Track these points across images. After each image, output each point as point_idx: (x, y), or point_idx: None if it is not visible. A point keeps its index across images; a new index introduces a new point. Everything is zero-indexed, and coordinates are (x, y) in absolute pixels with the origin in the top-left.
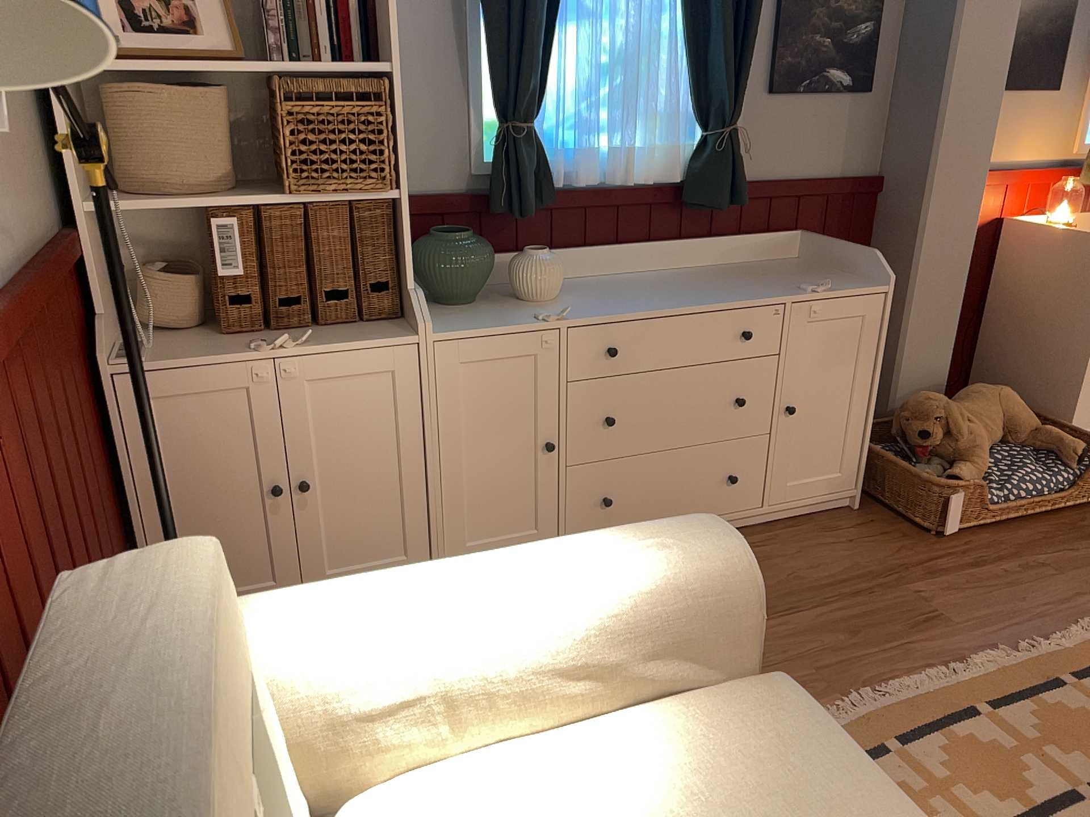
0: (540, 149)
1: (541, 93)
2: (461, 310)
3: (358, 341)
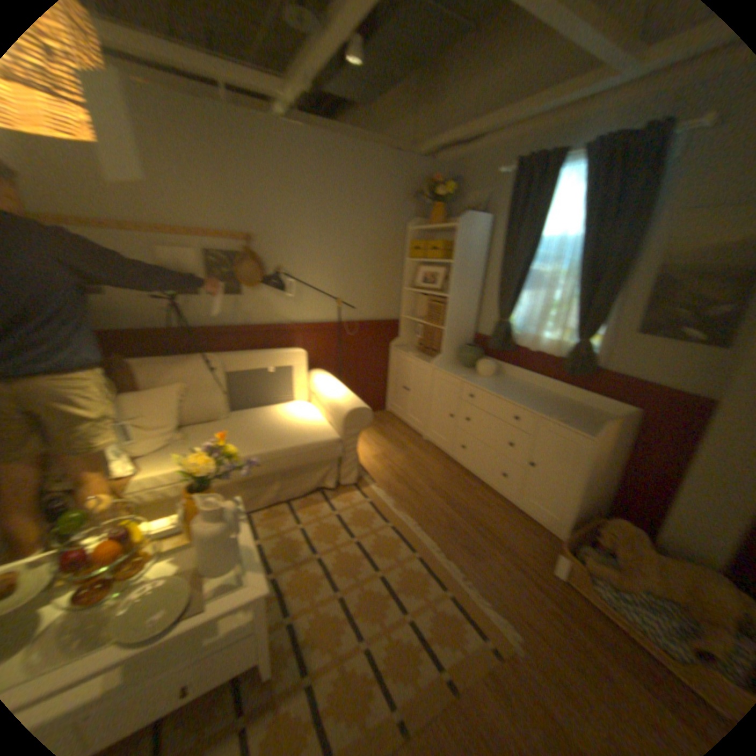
0: (509, 330)
1: (512, 311)
2: (460, 368)
3: (424, 362)
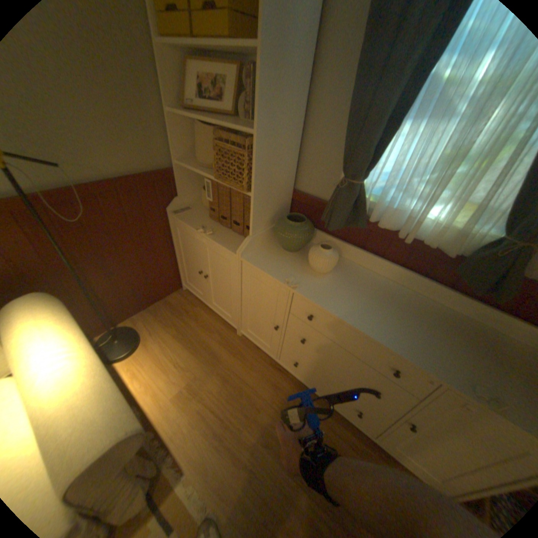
0: (363, 197)
1: (374, 163)
2: (281, 253)
3: (224, 244)
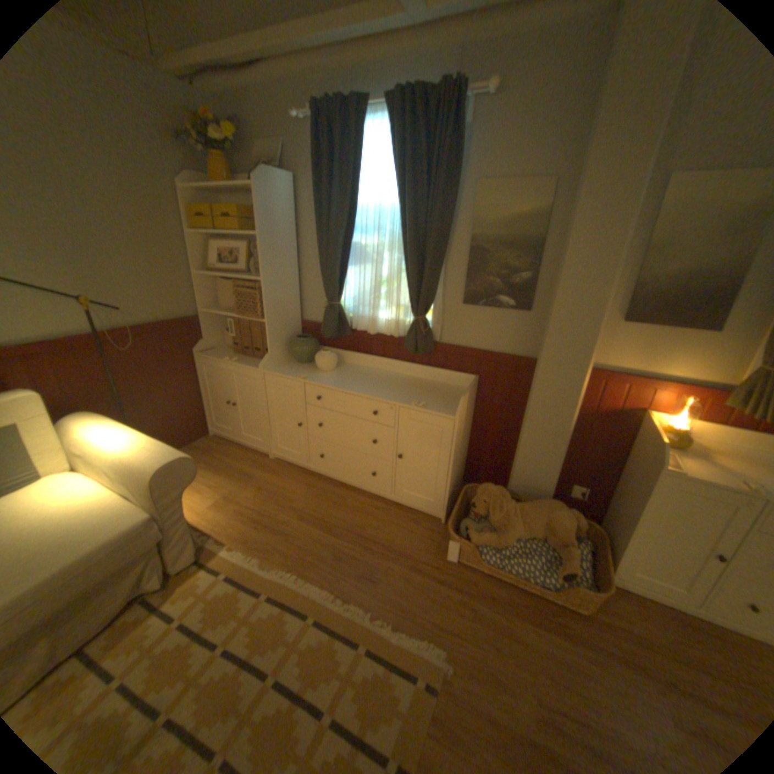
0: (341, 313)
1: (340, 291)
2: (295, 365)
3: (247, 365)
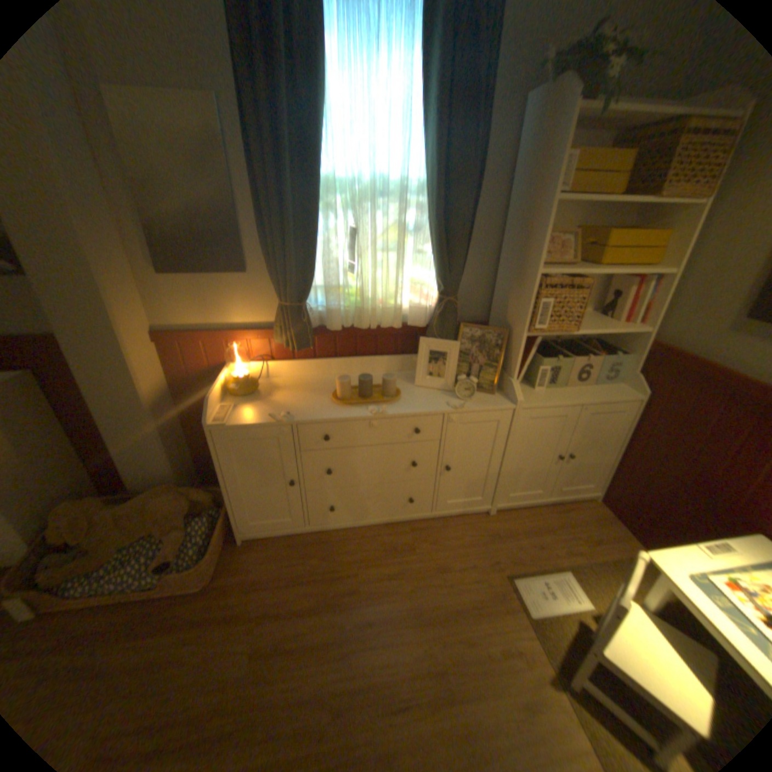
0: None
1: None
2: None
3: None
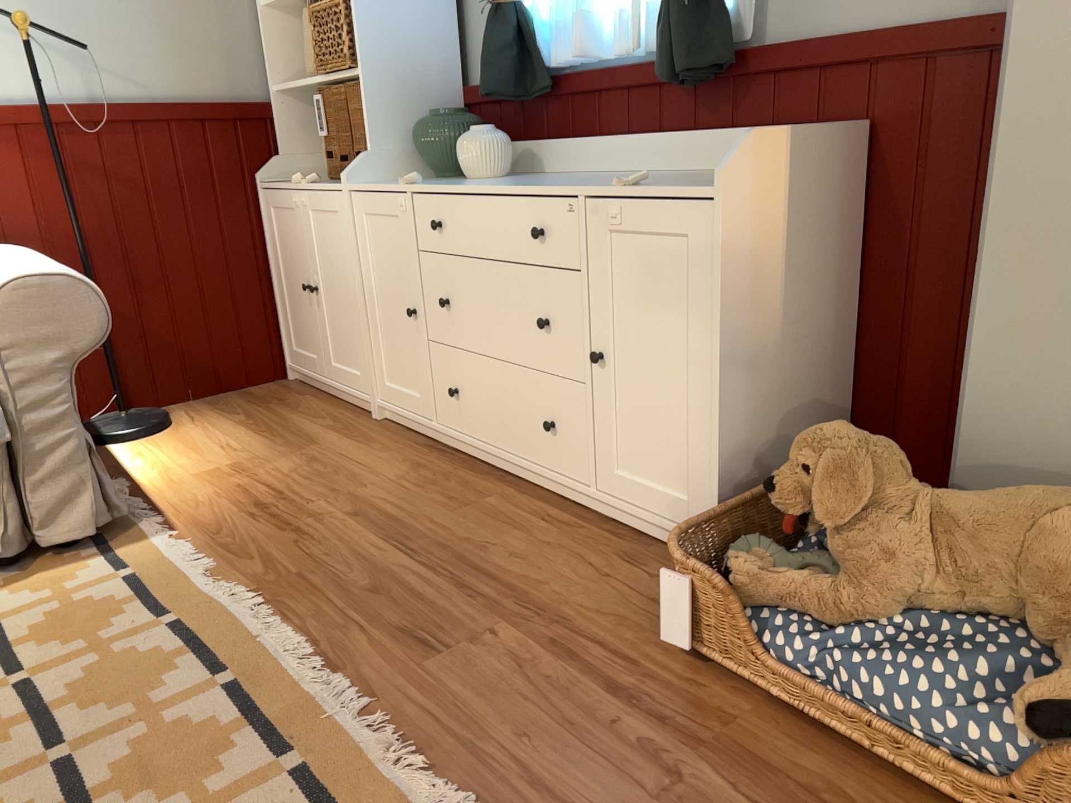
0: (521, 28)
1: None
2: (425, 180)
3: (330, 186)
